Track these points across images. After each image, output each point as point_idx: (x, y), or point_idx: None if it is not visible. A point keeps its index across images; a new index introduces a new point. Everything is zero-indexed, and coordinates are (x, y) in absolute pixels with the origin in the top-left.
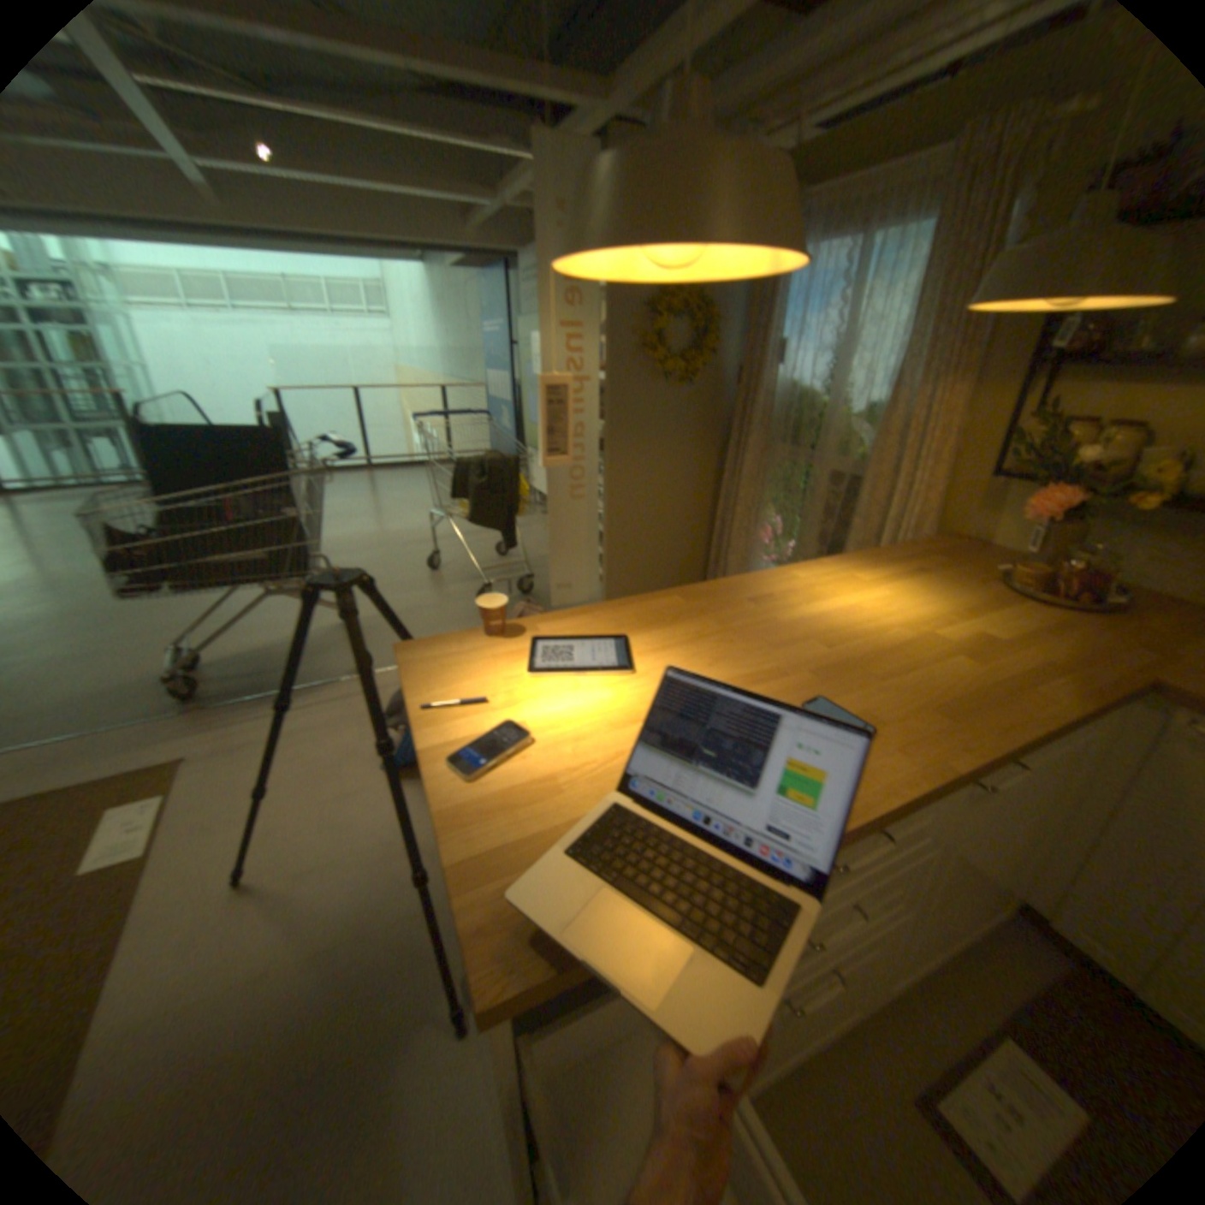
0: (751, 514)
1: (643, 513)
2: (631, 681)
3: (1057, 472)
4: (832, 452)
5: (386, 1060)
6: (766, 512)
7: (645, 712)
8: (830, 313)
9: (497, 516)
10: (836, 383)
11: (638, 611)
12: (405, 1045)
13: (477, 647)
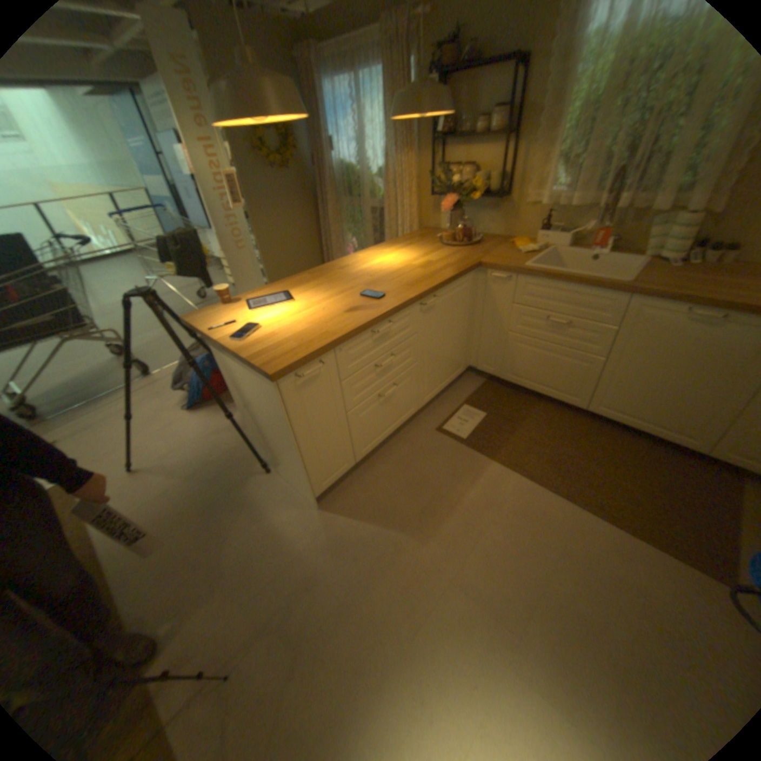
0: (340, 239)
1: (282, 250)
2: (294, 303)
3: (449, 190)
4: (367, 197)
5: (239, 489)
6: (347, 237)
7: (302, 310)
8: (349, 119)
9: (196, 269)
10: (361, 159)
11: (290, 283)
12: (246, 483)
13: (221, 309)
